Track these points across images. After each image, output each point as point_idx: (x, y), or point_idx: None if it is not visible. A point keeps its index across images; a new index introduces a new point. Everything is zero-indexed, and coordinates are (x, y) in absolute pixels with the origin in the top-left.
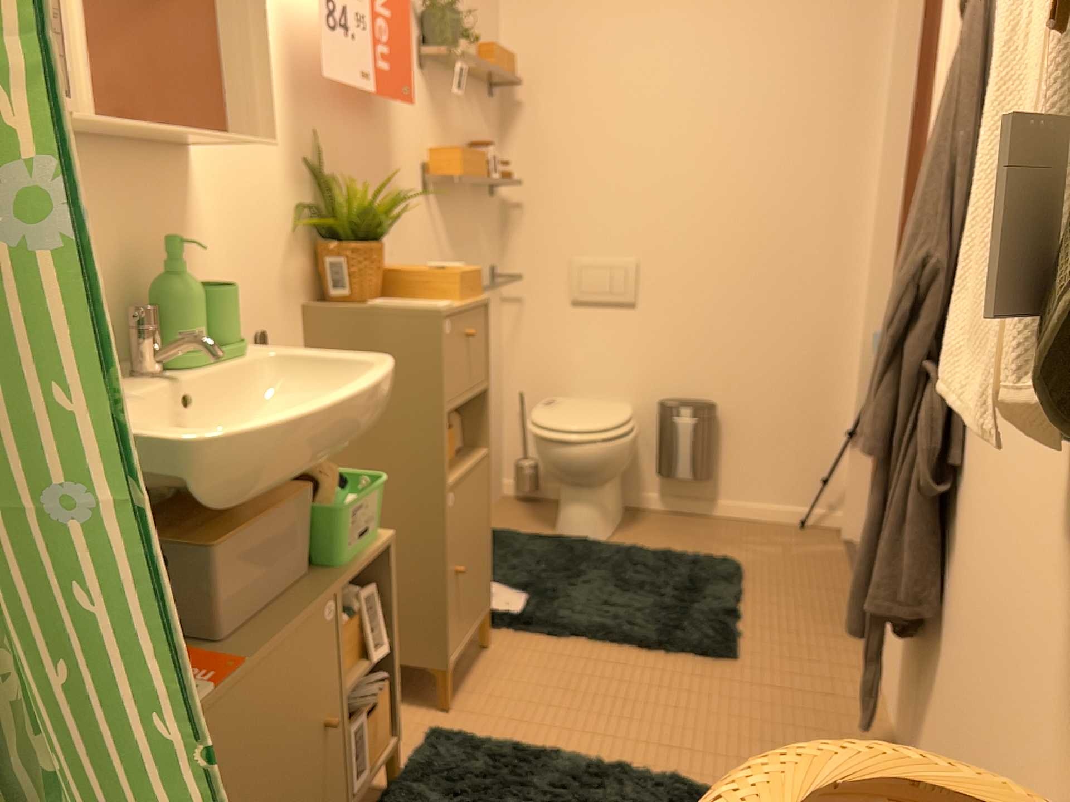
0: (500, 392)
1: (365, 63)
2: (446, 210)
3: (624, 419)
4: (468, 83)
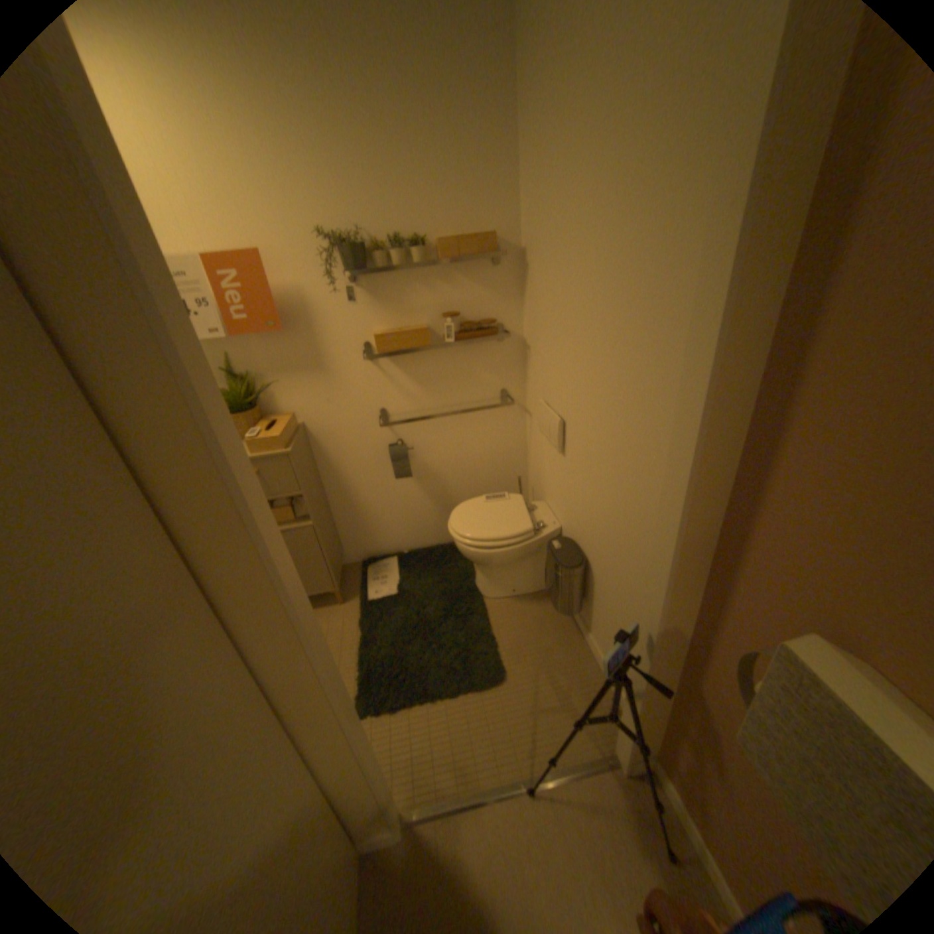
0: (520, 470)
1: (209, 326)
2: (408, 365)
3: (491, 539)
4: (444, 266)
